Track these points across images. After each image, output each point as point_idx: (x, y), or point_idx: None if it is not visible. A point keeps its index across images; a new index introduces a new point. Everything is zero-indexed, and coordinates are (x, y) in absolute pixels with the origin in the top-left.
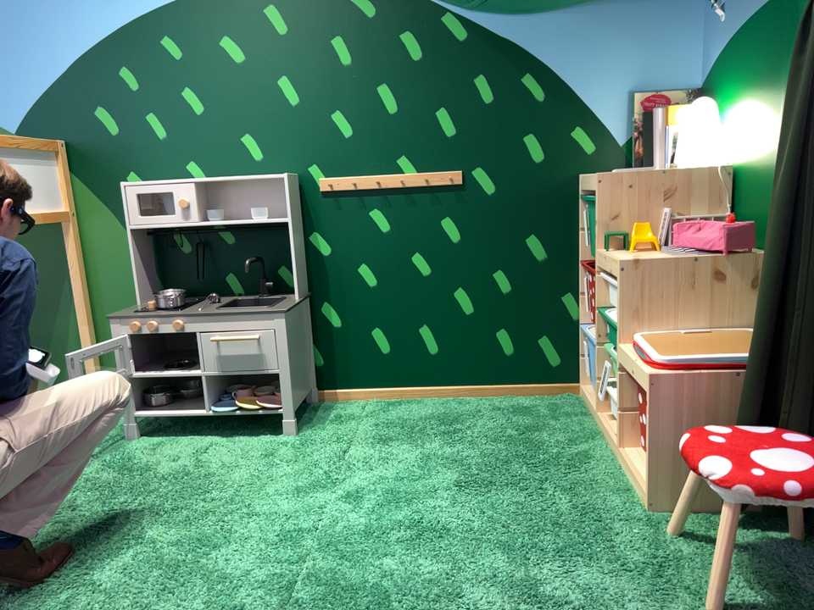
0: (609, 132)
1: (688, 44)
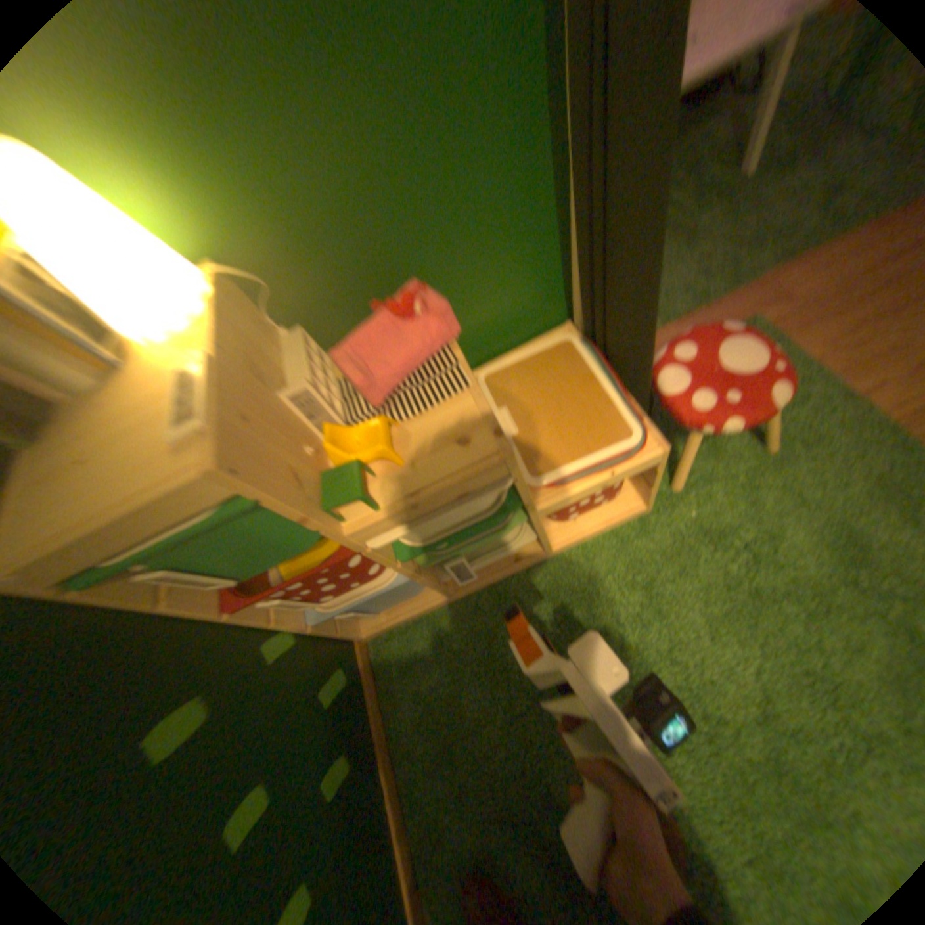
0: None
1: None
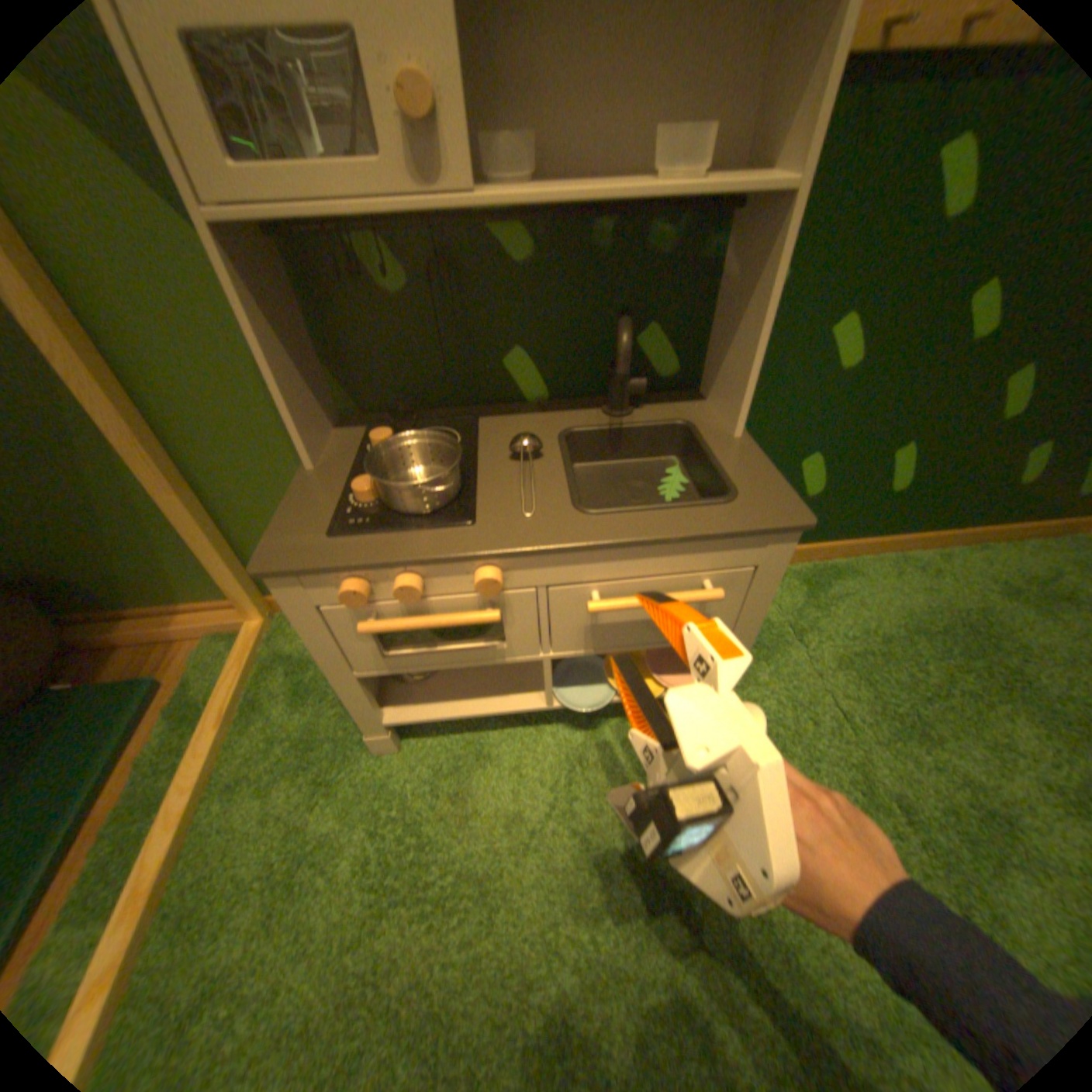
0: None
1: None
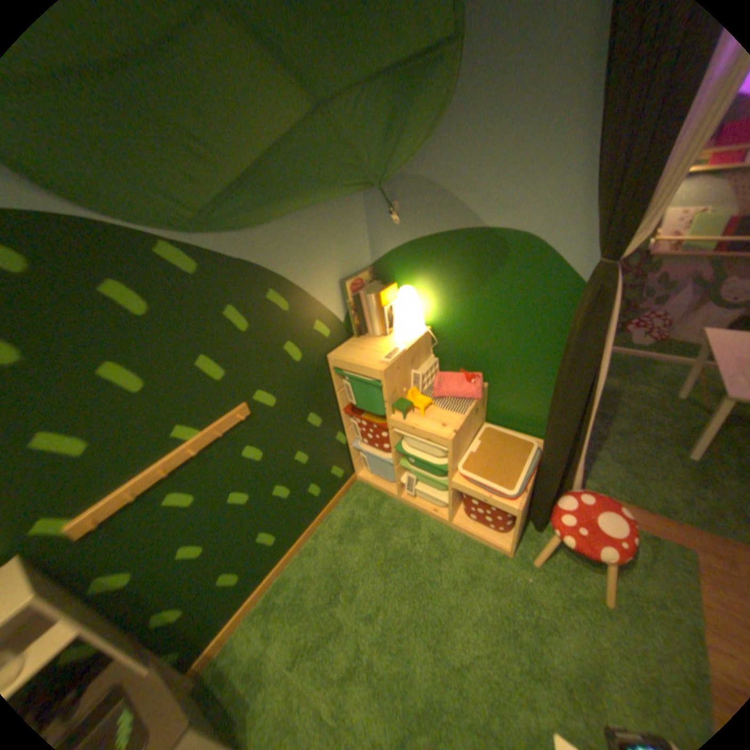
0: (336, 315)
1: (362, 234)
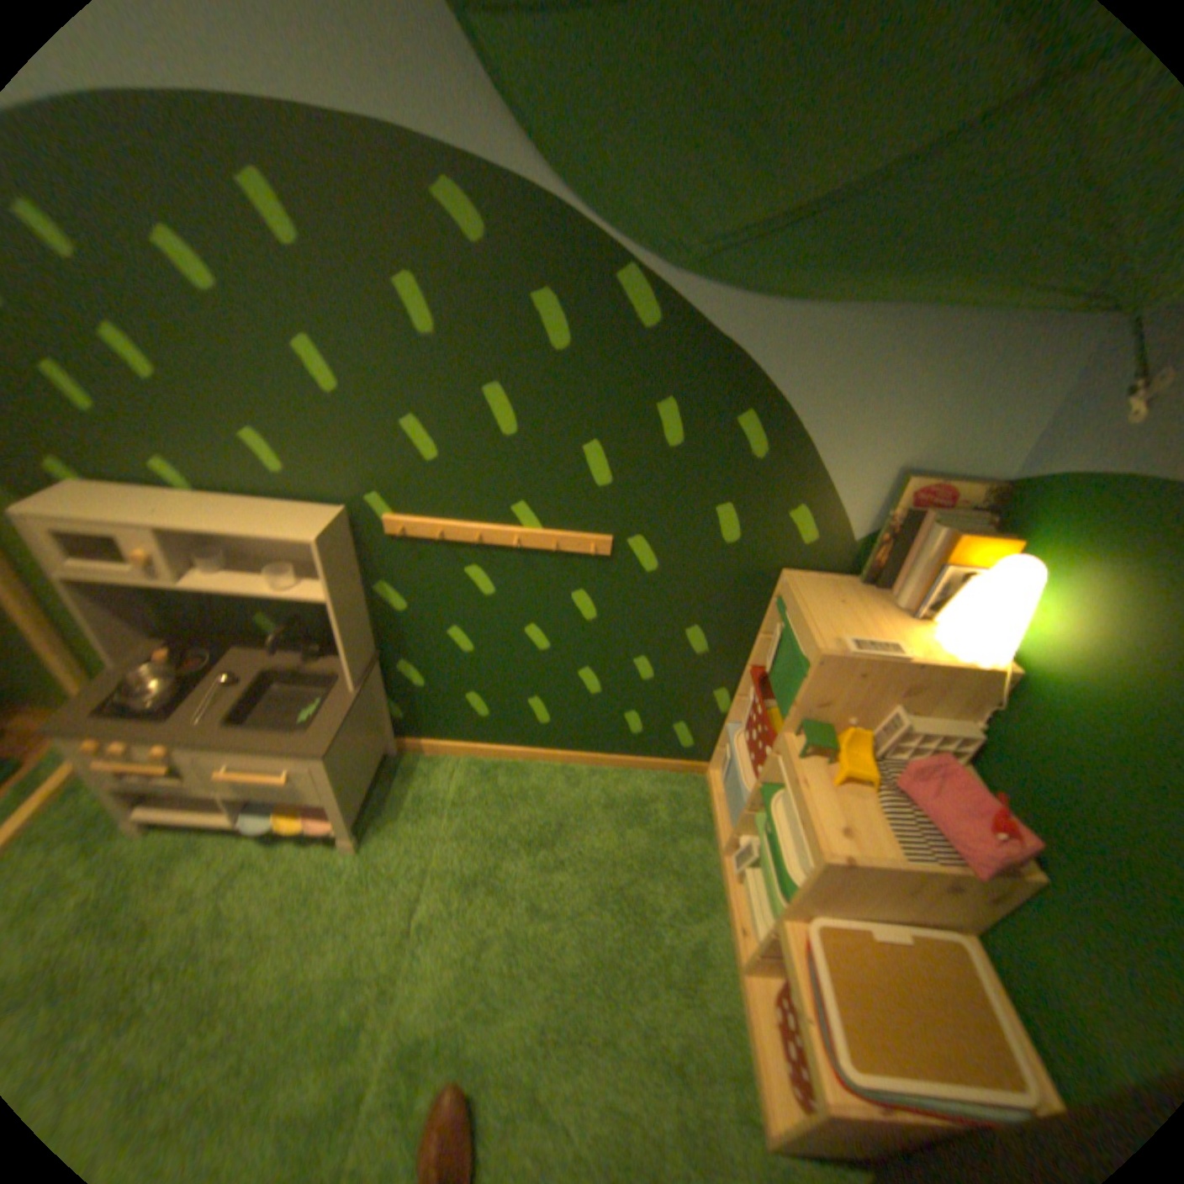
0: (849, 522)
1: (1037, 411)
